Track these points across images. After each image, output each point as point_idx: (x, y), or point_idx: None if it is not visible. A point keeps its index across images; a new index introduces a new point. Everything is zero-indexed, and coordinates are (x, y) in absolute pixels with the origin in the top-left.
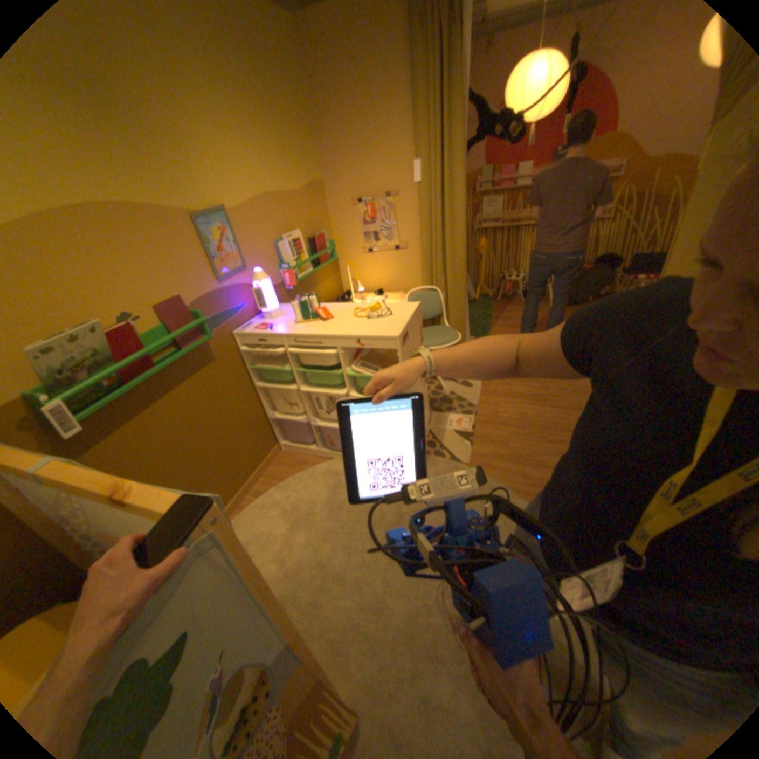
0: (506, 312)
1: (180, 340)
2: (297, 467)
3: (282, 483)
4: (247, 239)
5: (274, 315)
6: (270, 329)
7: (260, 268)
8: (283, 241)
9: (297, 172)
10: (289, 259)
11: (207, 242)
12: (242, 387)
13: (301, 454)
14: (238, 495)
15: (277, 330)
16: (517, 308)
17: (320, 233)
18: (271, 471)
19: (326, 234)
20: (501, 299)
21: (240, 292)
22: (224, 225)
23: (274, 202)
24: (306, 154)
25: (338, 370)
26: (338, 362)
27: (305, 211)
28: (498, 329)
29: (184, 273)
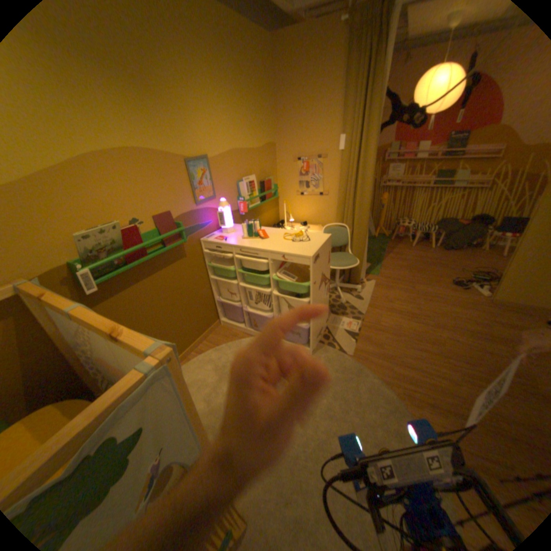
0: (397, 249)
1: (166, 241)
2: (230, 338)
3: (218, 347)
4: (219, 178)
5: (229, 231)
6: (225, 241)
7: (224, 199)
8: (242, 182)
9: (258, 136)
10: (245, 195)
11: (193, 178)
12: (201, 277)
13: (233, 329)
14: (187, 350)
15: (229, 242)
16: (406, 246)
17: (269, 178)
18: (212, 338)
19: (273, 180)
20: (394, 239)
21: (209, 213)
22: (205, 168)
23: (240, 155)
24: (267, 125)
25: (267, 274)
26: (268, 269)
27: (261, 163)
28: (389, 260)
29: (175, 197)
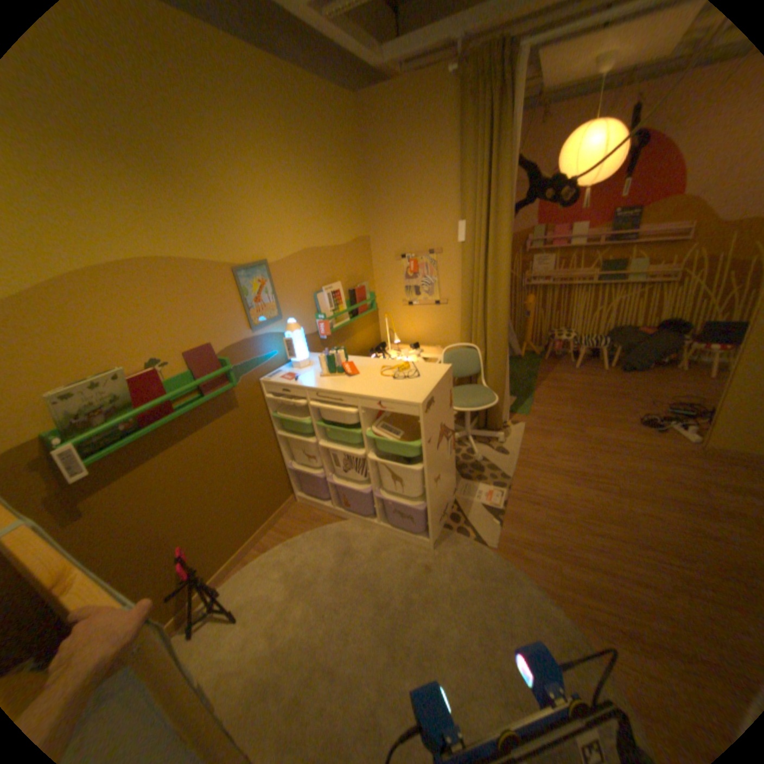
0: (554, 373)
1: (204, 387)
2: (309, 523)
3: (291, 540)
4: (287, 290)
5: (303, 365)
6: (296, 380)
7: (296, 318)
8: (322, 293)
9: (344, 229)
10: (327, 310)
11: (246, 293)
12: (263, 434)
13: (315, 509)
14: (244, 548)
15: (301, 382)
16: (567, 369)
17: (361, 285)
18: (282, 525)
19: (368, 286)
20: (549, 358)
21: (273, 341)
22: (265, 278)
23: (318, 257)
24: (355, 213)
25: (360, 427)
26: (359, 421)
27: (349, 264)
28: (544, 391)
29: (219, 322)
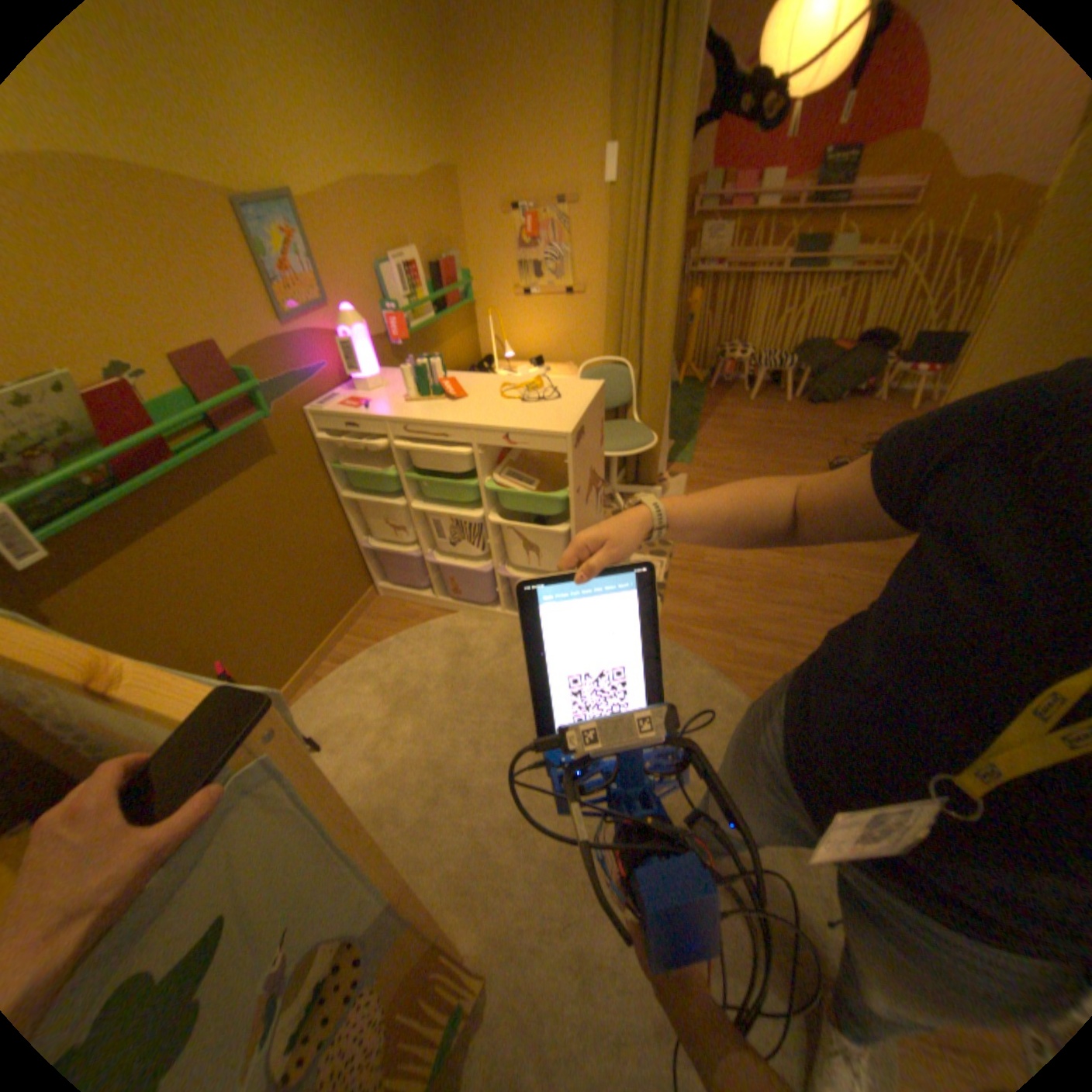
0: (722, 408)
1: (218, 416)
2: (403, 622)
3: (380, 644)
4: (331, 254)
5: (373, 386)
6: (367, 408)
7: (351, 307)
8: (389, 265)
9: (415, 146)
10: (399, 296)
11: (263, 251)
12: (320, 498)
13: (408, 603)
14: (312, 660)
15: (377, 411)
16: (739, 402)
17: (450, 256)
18: (363, 627)
19: (459, 260)
20: (715, 387)
21: (318, 344)
22: (292, 226)
23: (377, 195)
24: (432, 116)
25: (472, 480)
26: (473, 468)
27: (427, 217)
28: (709, 432)
29: (223, 303)
